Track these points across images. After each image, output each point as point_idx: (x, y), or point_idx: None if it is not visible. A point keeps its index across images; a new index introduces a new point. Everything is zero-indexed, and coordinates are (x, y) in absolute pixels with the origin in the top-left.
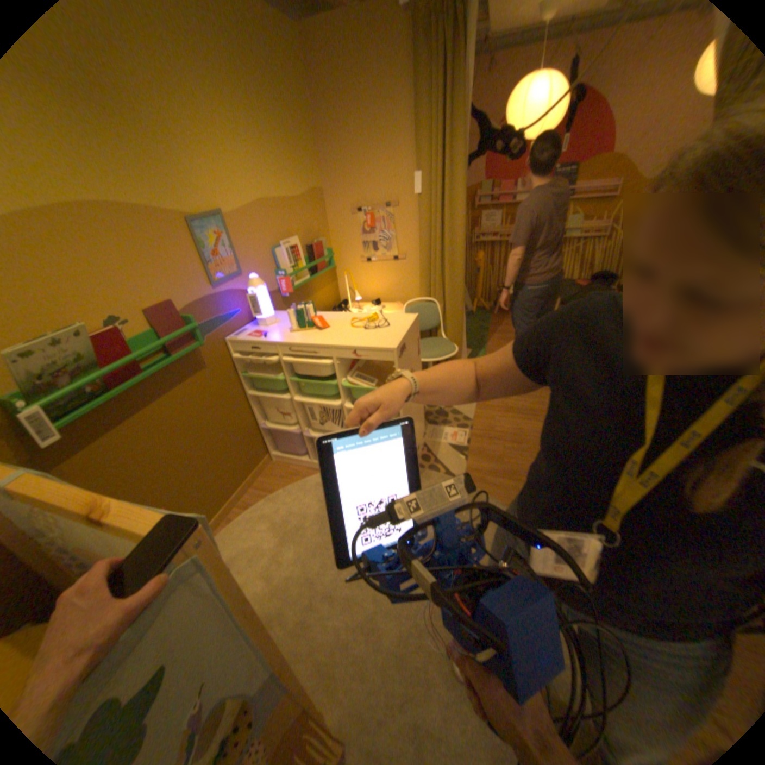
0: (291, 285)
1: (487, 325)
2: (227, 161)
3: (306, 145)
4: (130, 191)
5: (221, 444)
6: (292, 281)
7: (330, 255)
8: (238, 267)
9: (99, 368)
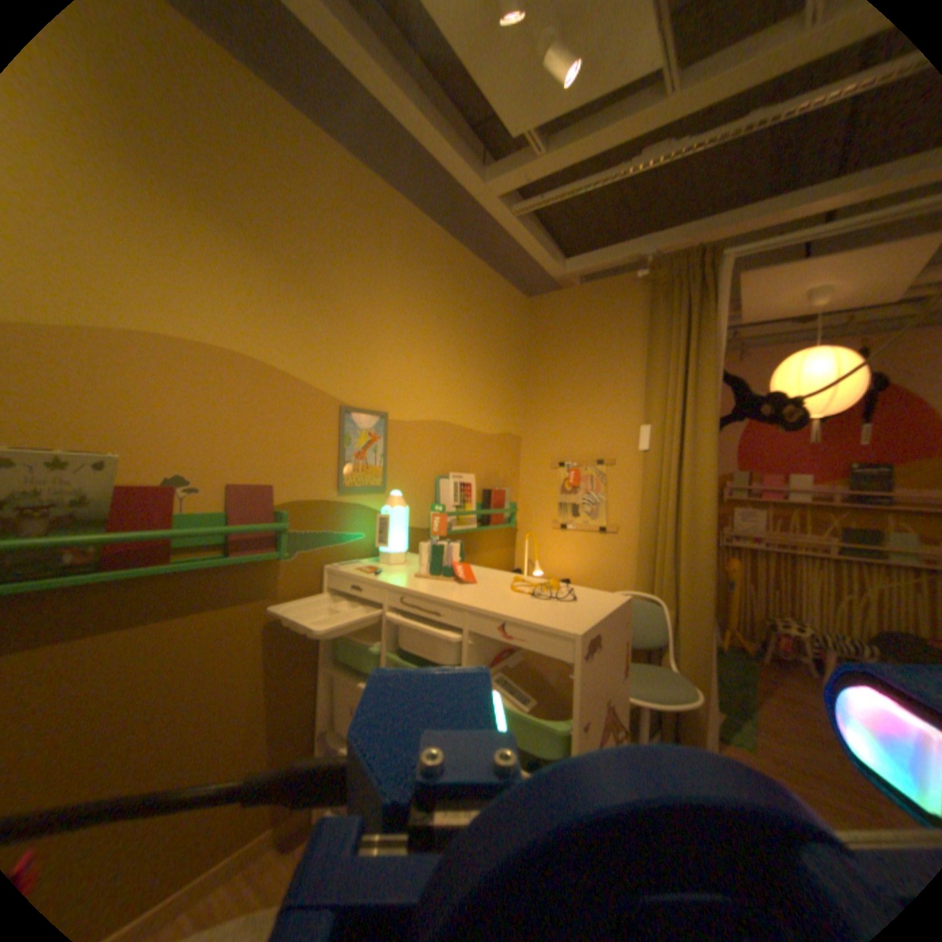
0: (448, 527)
1: (756, 680)
2: (417, 374)
3: (513, 391)
4: (291, 362)
5: (237, 747)
6: (452, 524)
7: (514, 510)
8: (385, 482)
9: (110, 536)
